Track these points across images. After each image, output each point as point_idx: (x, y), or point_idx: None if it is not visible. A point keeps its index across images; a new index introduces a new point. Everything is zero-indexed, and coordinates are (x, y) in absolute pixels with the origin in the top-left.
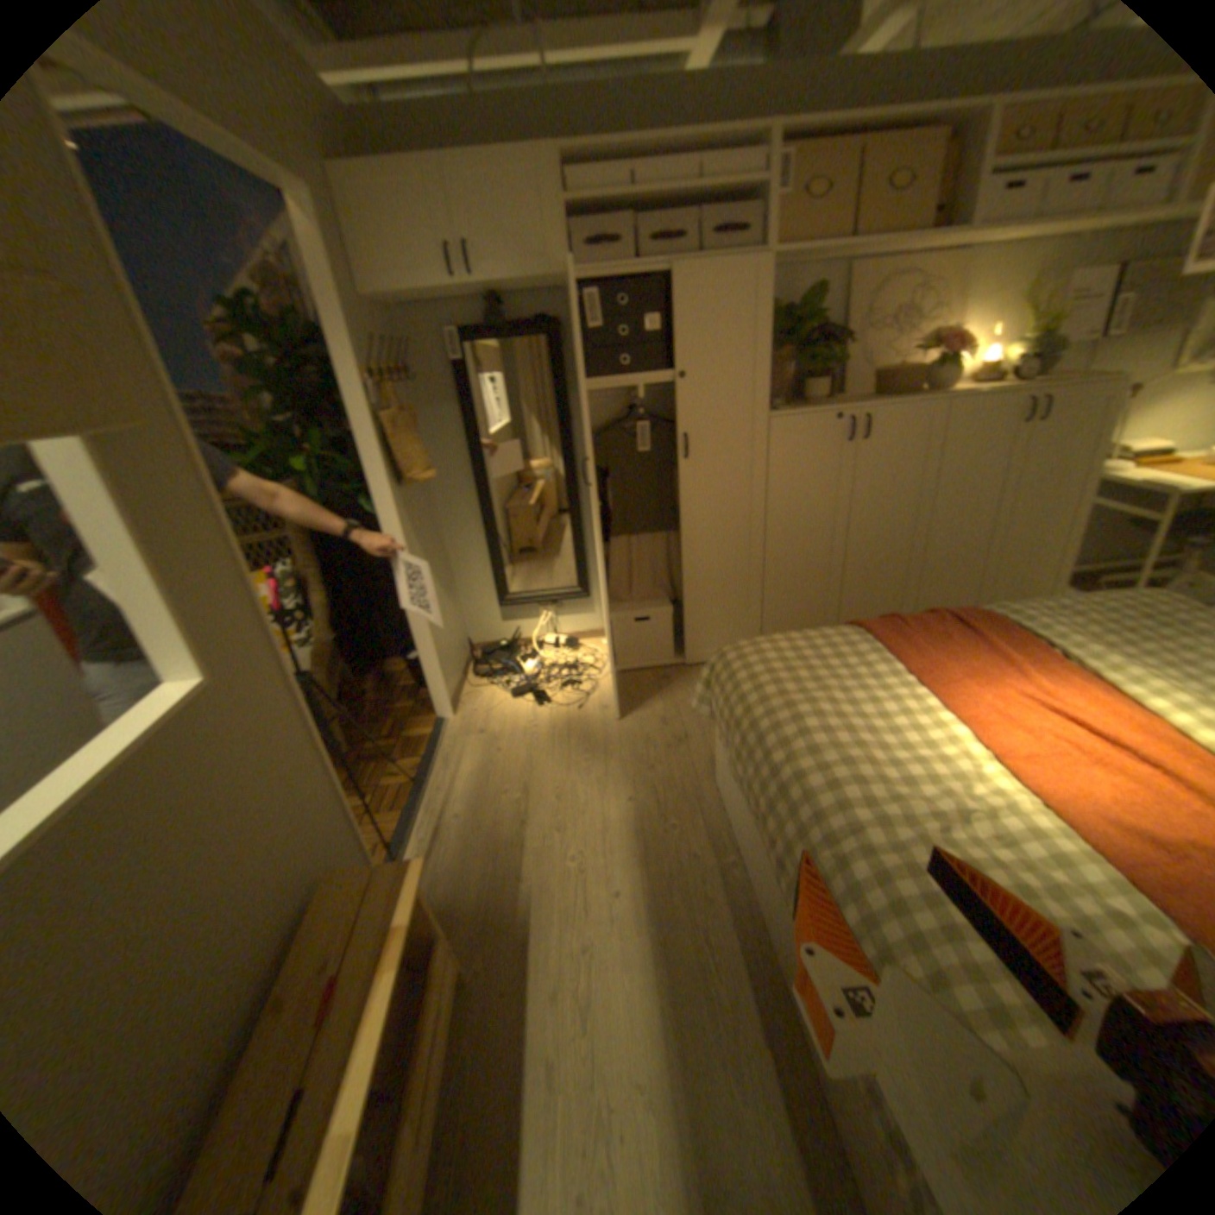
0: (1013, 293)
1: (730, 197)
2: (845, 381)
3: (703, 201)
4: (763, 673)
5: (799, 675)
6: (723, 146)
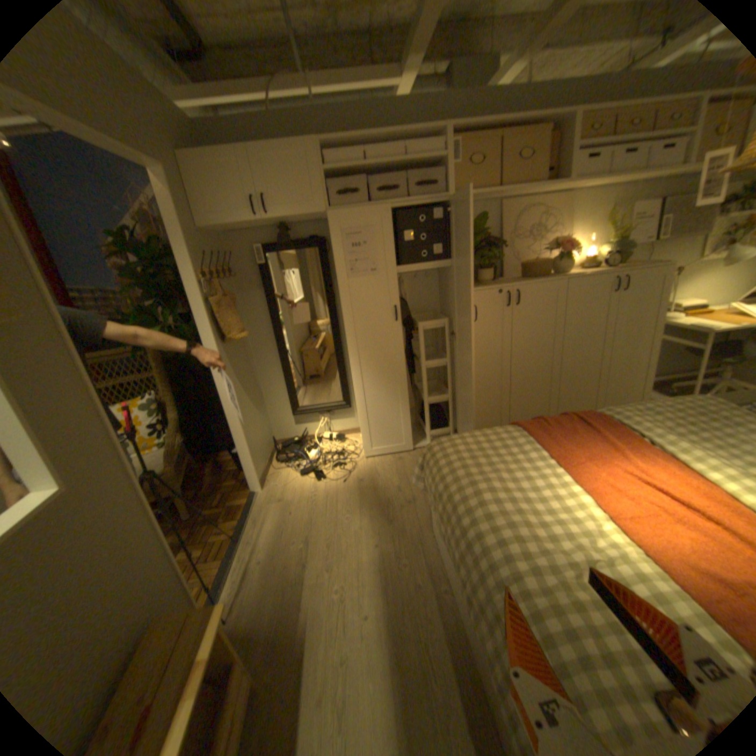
0: (601, 216)
1: (426, 164)
2: (503, 269)
3: (410, 167)
4: (457, 461)
5: (480, 462)
6: (419, 136)
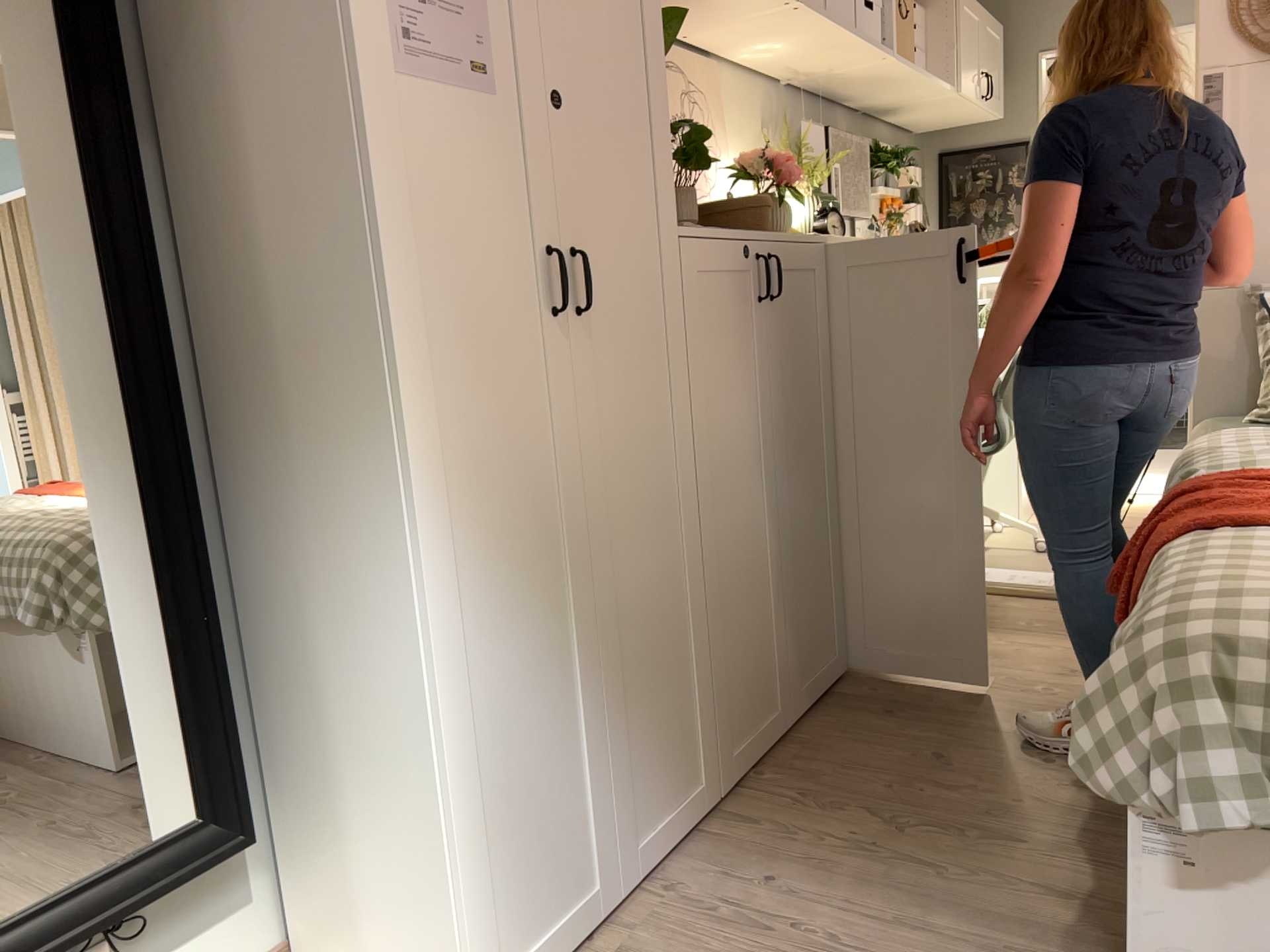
0: (751, 136)
1: None
2: None
3: None
4: None
5: None
6: None
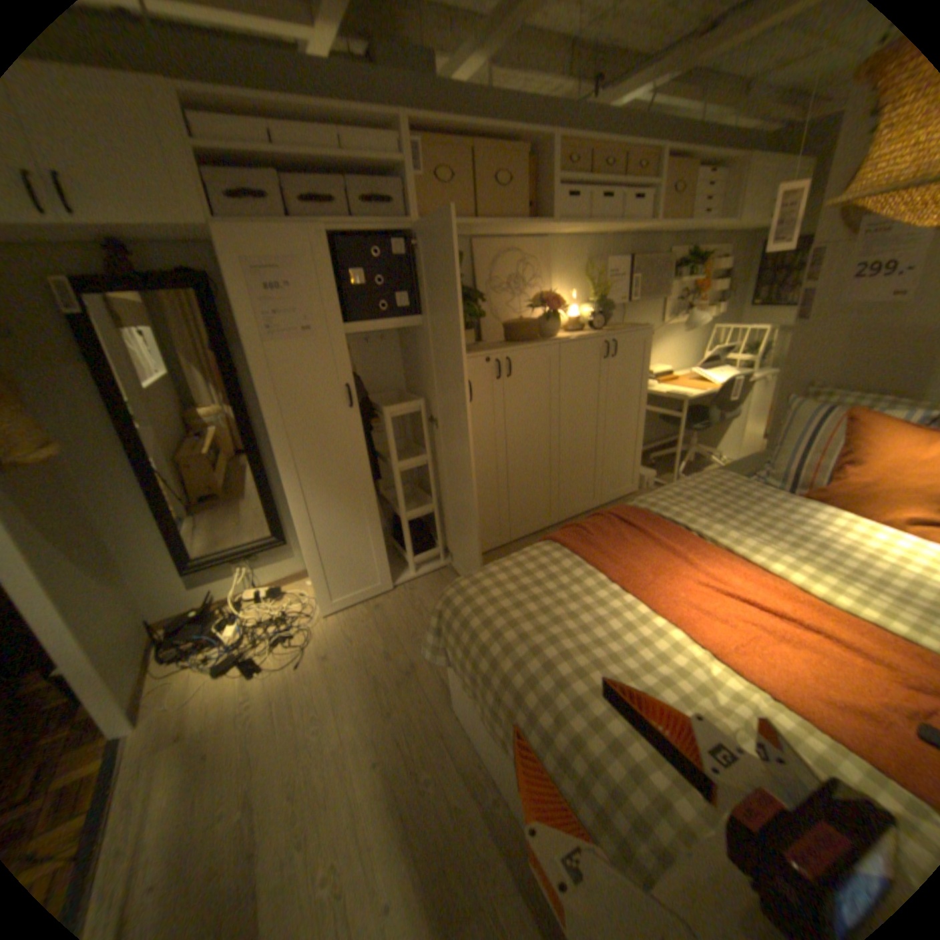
0: (576, 269)
1: (370, 170)
2: (481, 330)
3: (345, 171)
4: (496, 614)
5: (529, 609)
6: (356, 123)
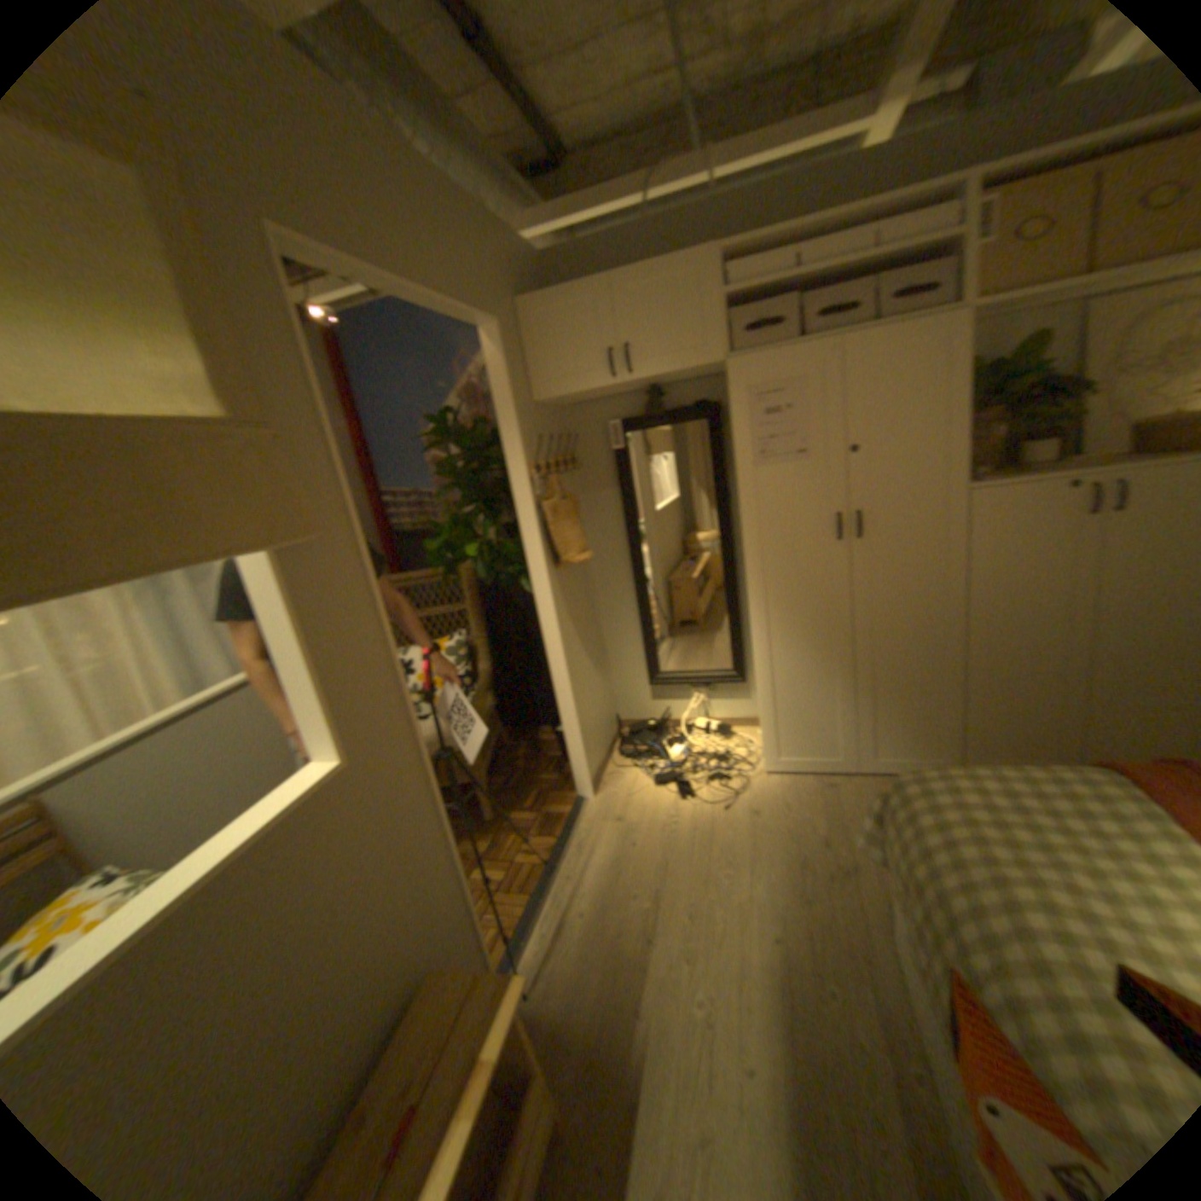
0: None
1: (916, 259)
2: (1084, 439)
3: (883, 269)
4: (961, 825)
5: (1019, 839)
6: (906, 210)
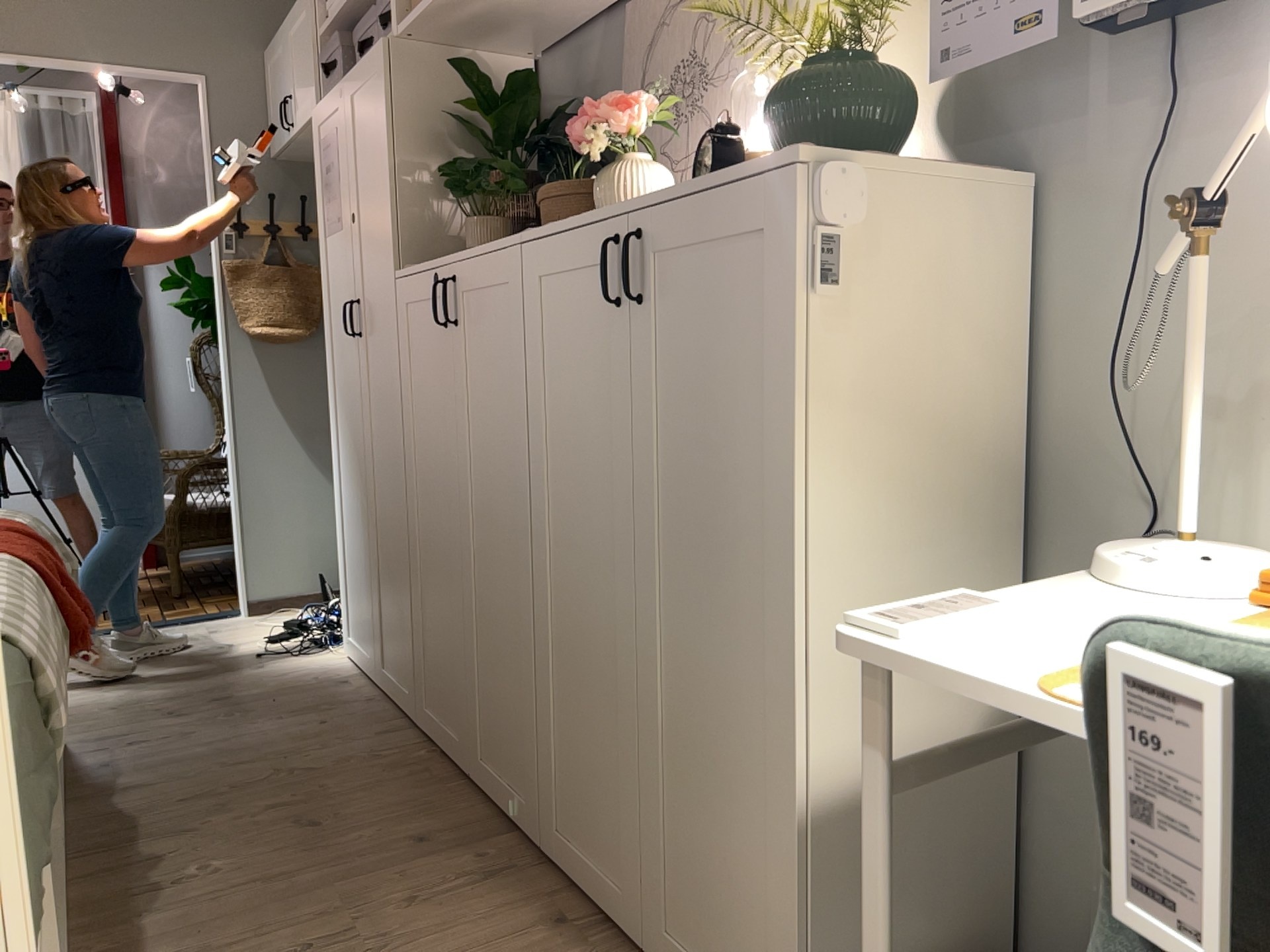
0: None
1: None
2: None
3: None
4: None
5: None
6: None
